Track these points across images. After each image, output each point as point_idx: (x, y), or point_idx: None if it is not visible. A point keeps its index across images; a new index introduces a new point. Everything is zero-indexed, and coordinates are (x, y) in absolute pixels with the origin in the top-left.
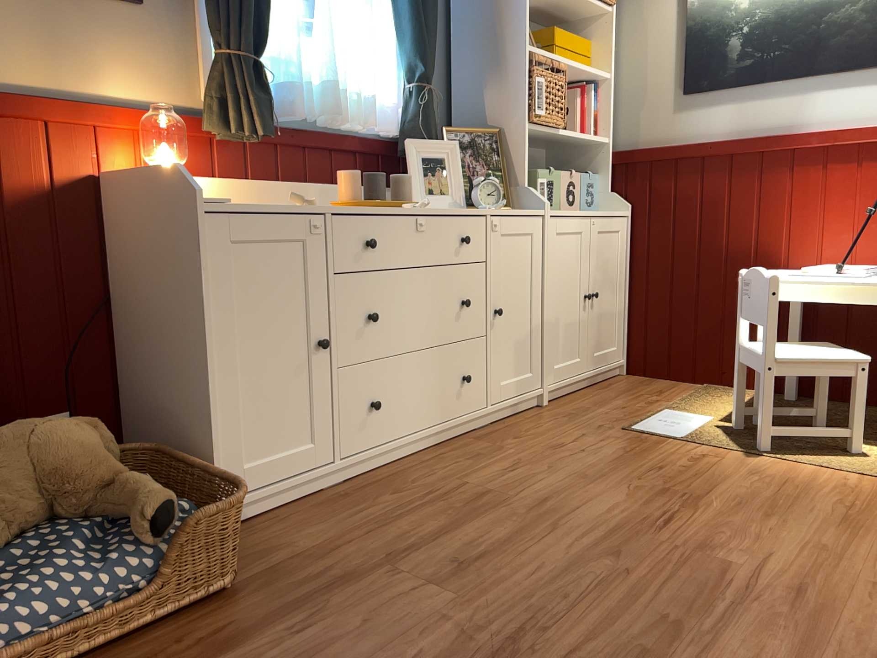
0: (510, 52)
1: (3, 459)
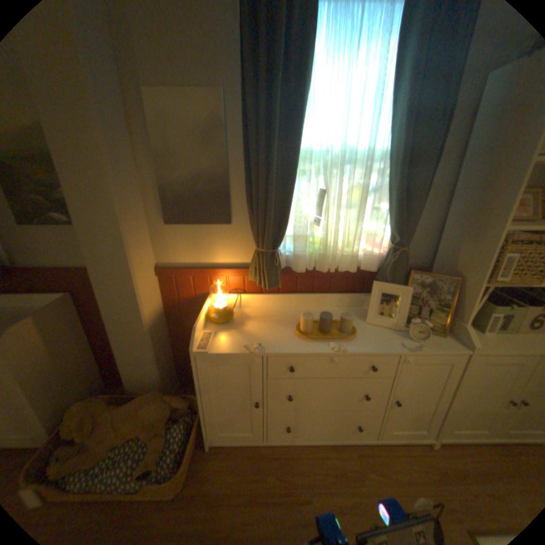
0: (491, 226)
1: (130, 416)
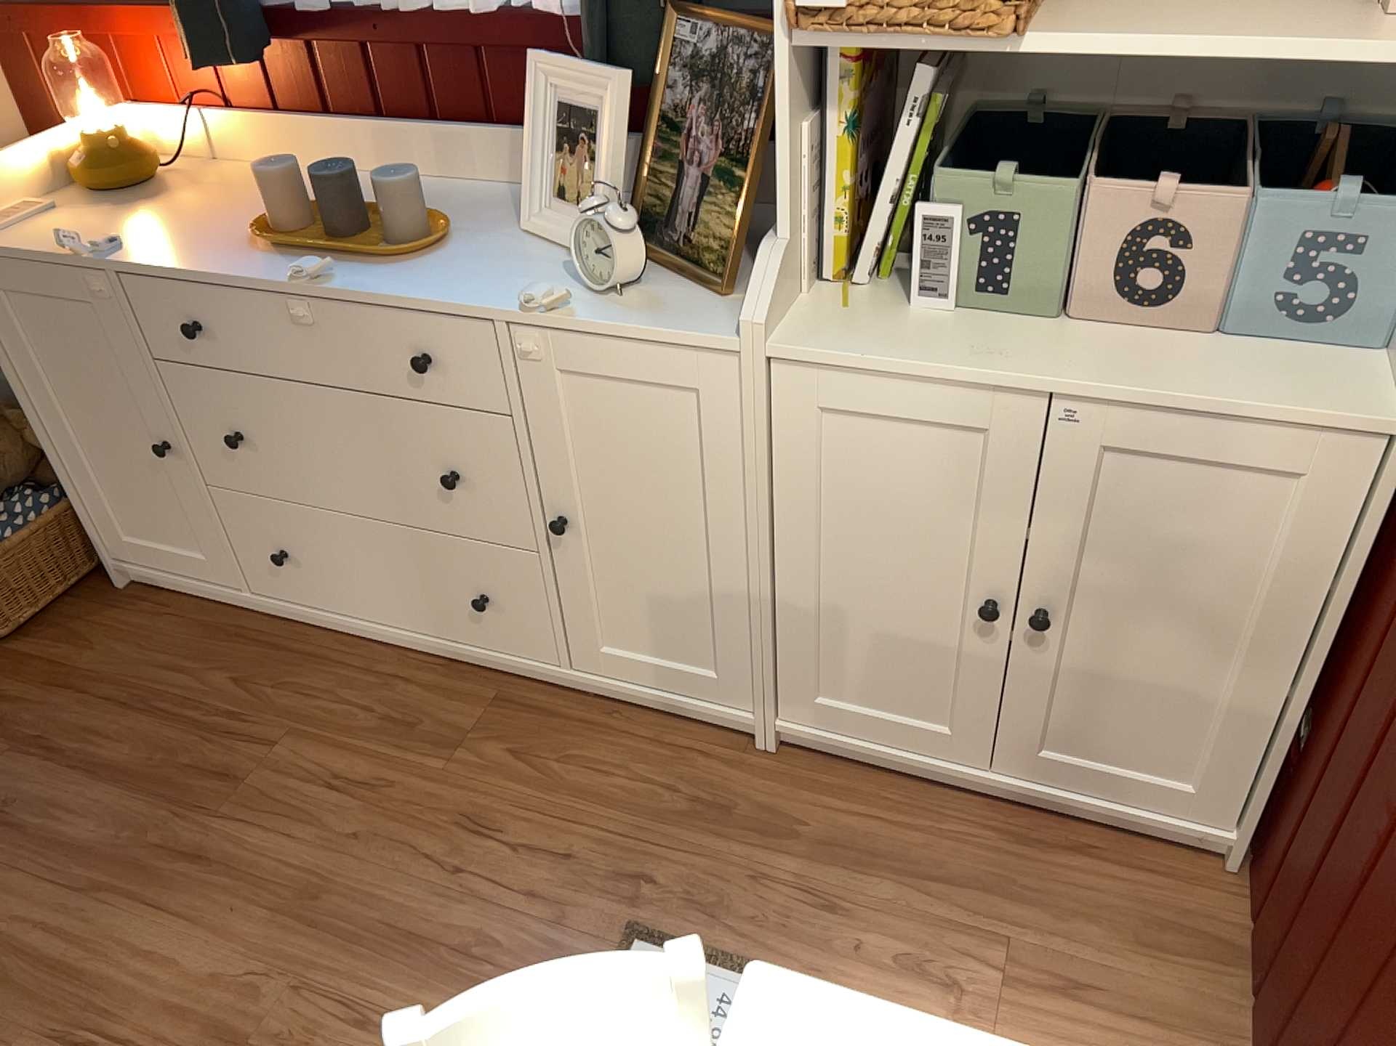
0: None
1: None
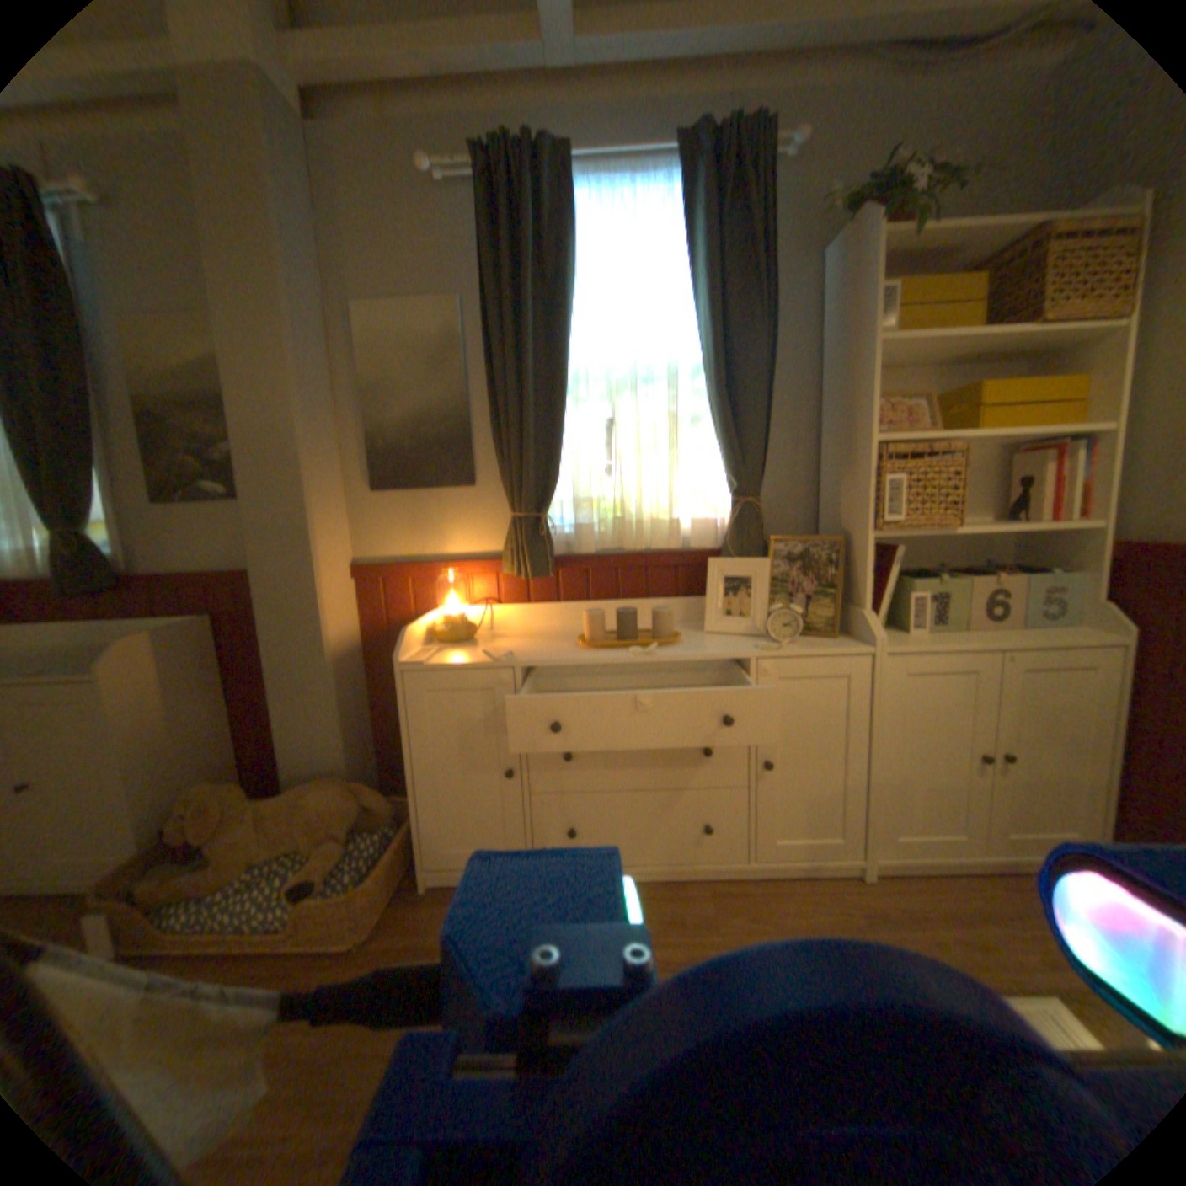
0: (861, 444)
1: (288, 810)
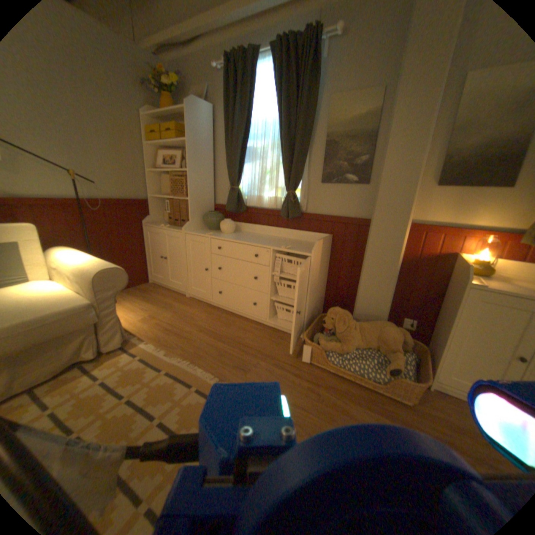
0: None
1: (374, 330)
